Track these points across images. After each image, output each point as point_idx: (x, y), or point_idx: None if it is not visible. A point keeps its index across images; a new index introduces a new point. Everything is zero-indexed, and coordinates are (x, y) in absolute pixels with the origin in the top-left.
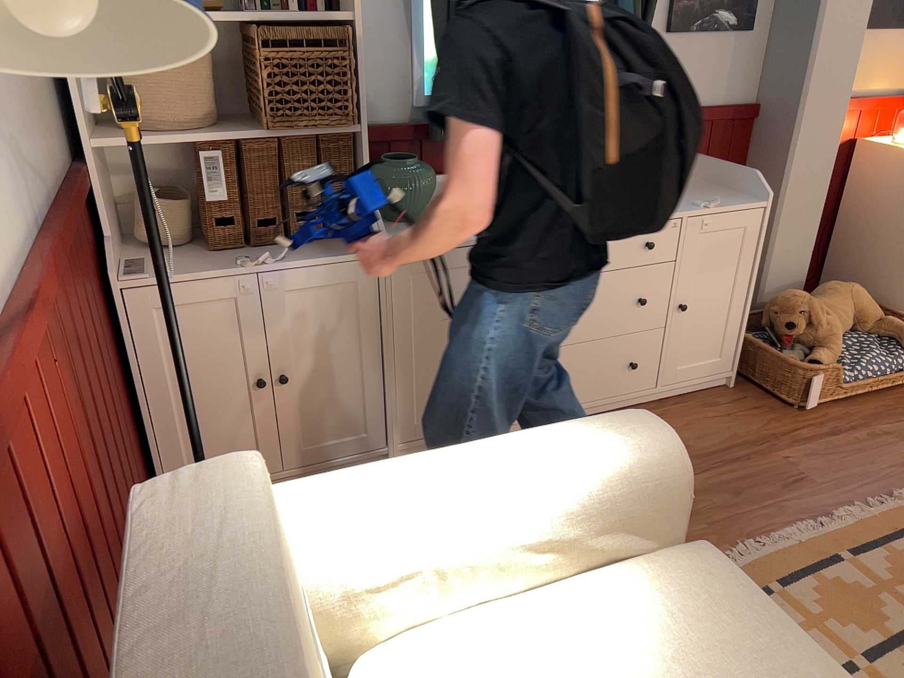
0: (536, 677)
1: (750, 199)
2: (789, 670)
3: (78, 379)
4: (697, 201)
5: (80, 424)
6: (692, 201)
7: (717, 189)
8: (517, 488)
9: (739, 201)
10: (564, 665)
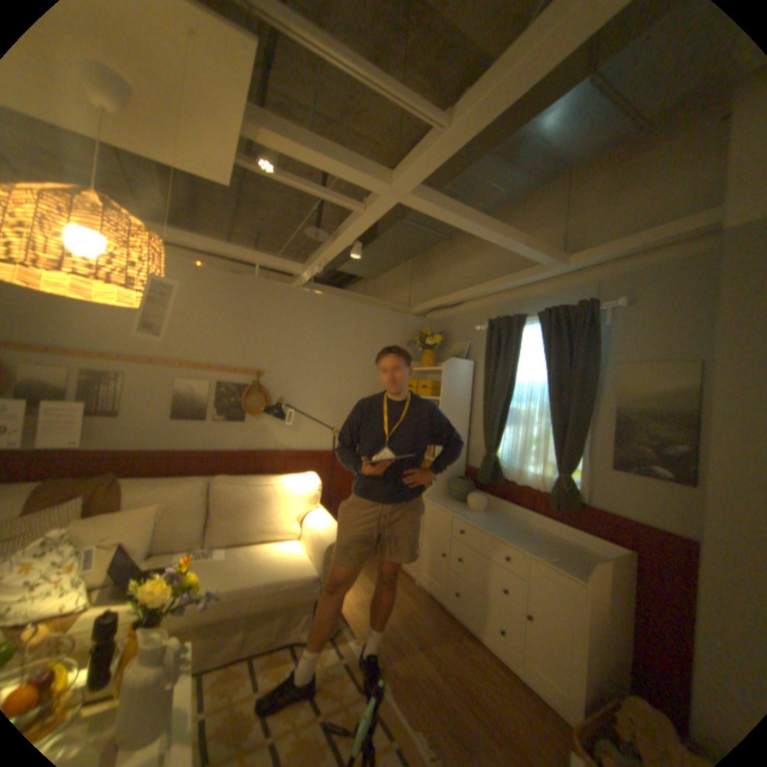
0: (279, 548)
1: (587, 579)
2: (269, 576)
3: (338, 479)
4: (551, 557)
5: (330, 485)
6: (555, 558)
7: (599, 572)
8: (315, 525)
9: (577, 574)
10: (281, 551)
